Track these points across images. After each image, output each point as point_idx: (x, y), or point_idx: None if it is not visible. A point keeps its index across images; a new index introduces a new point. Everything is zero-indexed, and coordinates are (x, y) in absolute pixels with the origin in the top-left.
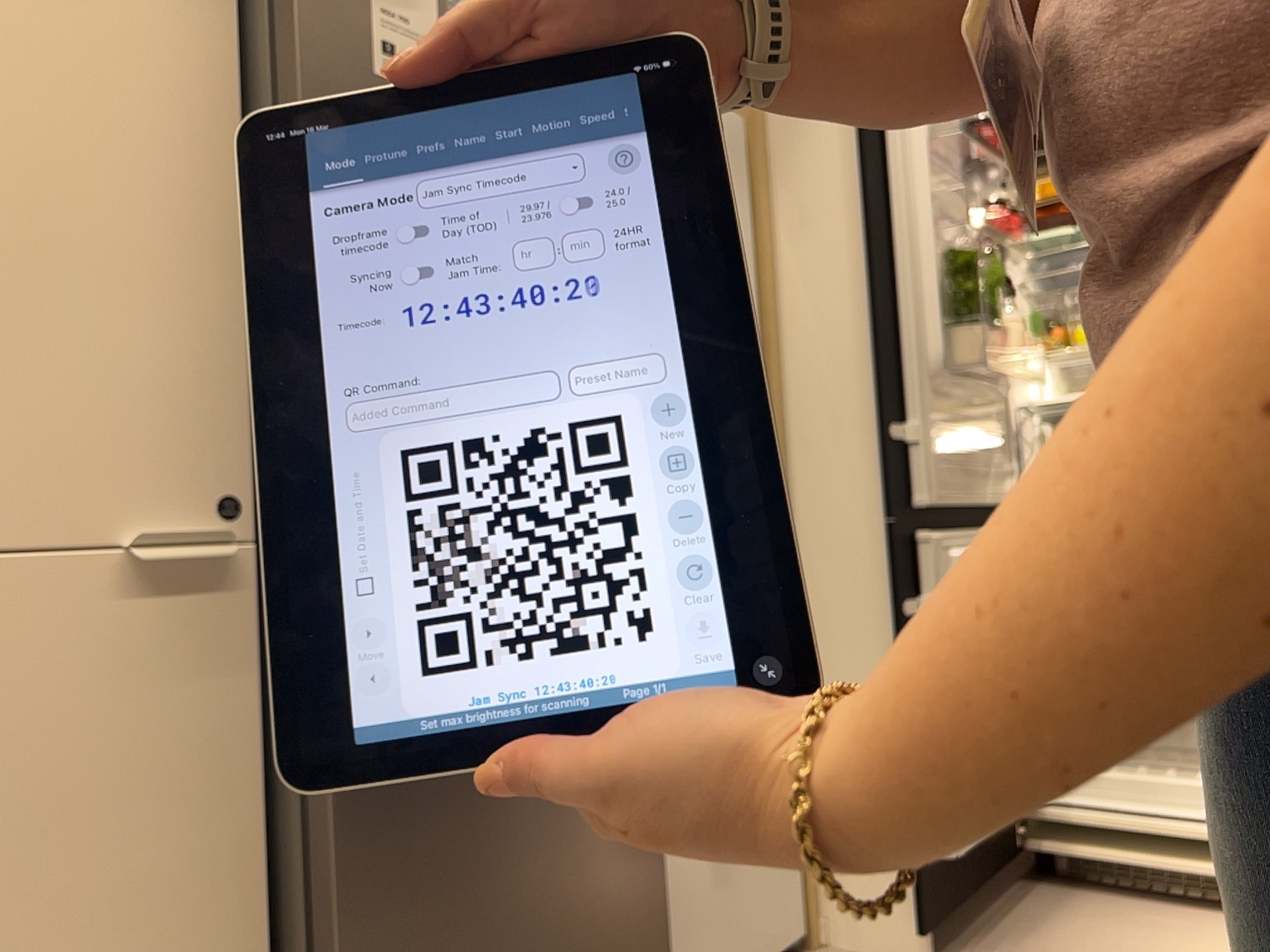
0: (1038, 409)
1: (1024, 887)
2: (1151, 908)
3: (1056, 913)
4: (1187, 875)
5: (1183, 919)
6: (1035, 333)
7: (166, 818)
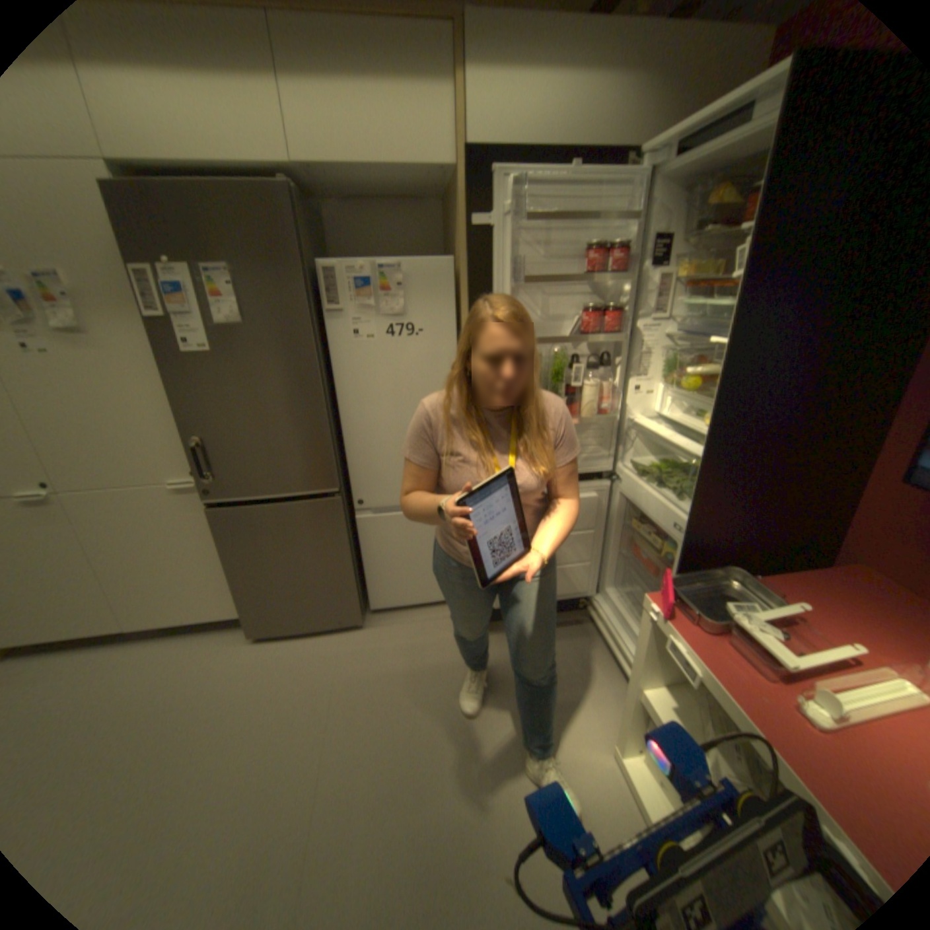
0: (662, 416)
1: (579, 623)
2: (604, 664)
3: (565, 641)
4: (619, 664)
5: (605, 677)
6: (670, 369)
7: (196, 538)
